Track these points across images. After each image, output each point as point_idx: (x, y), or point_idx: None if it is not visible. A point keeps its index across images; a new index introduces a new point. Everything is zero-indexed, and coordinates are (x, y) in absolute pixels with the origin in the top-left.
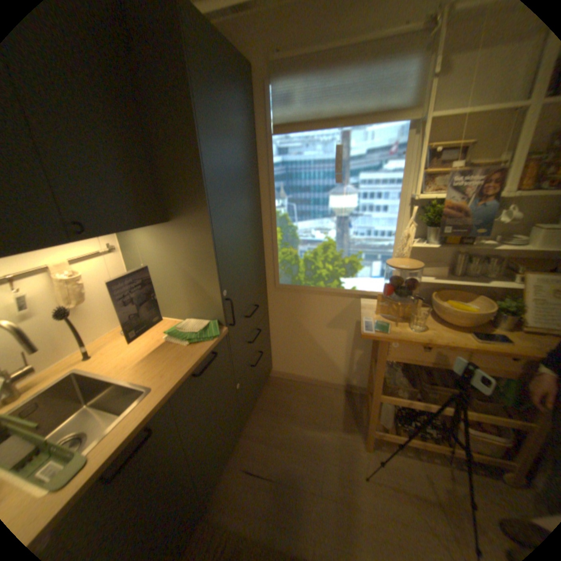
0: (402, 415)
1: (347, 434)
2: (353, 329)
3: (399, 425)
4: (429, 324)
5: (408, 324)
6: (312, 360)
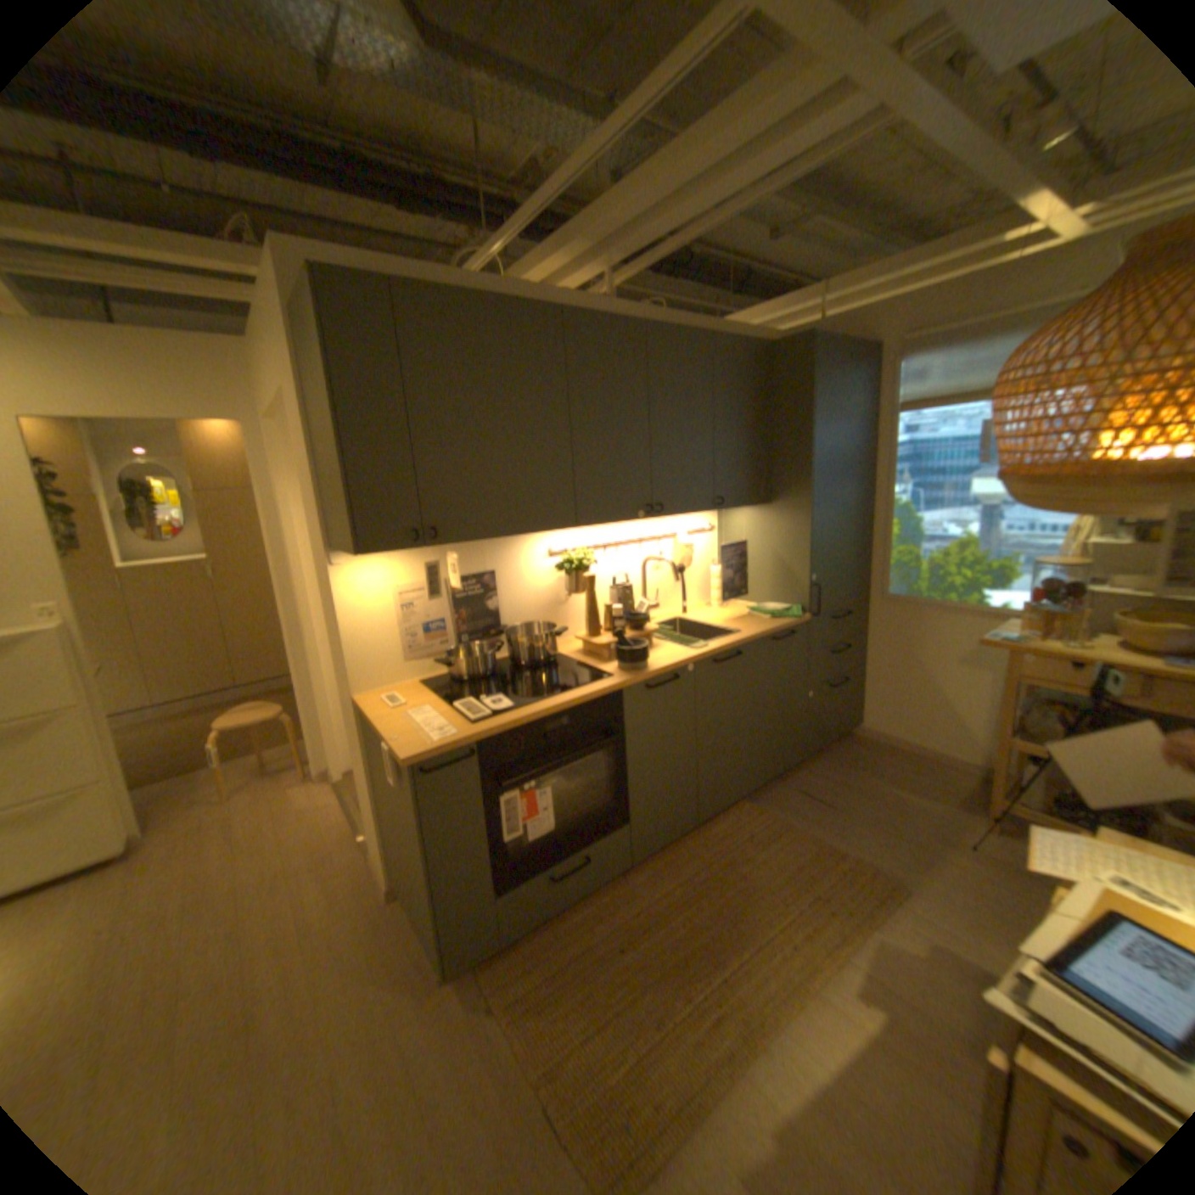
0: (1067, 802)
1: (965, 814)
2: (1002, 672)
3: (1054, 808)
4: (1102, 648)
5: (1065, 643)
6: (930, 717)
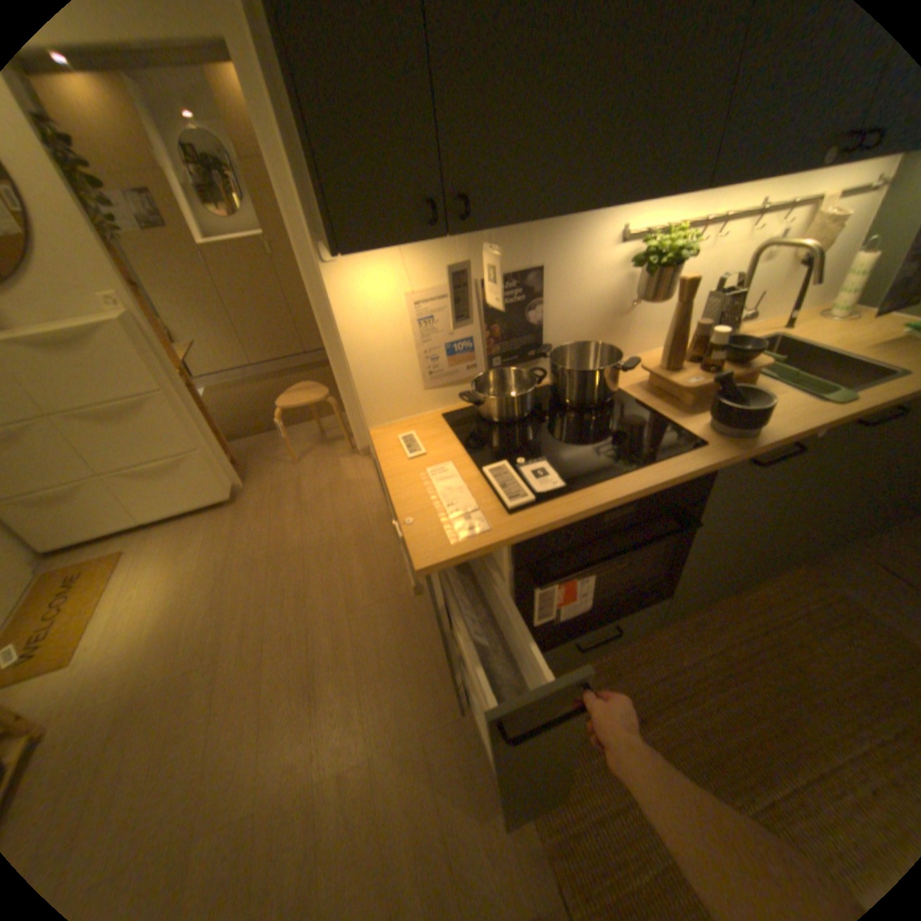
0: None
1: None
2: None
3: None
4: None
5: None
6: None
